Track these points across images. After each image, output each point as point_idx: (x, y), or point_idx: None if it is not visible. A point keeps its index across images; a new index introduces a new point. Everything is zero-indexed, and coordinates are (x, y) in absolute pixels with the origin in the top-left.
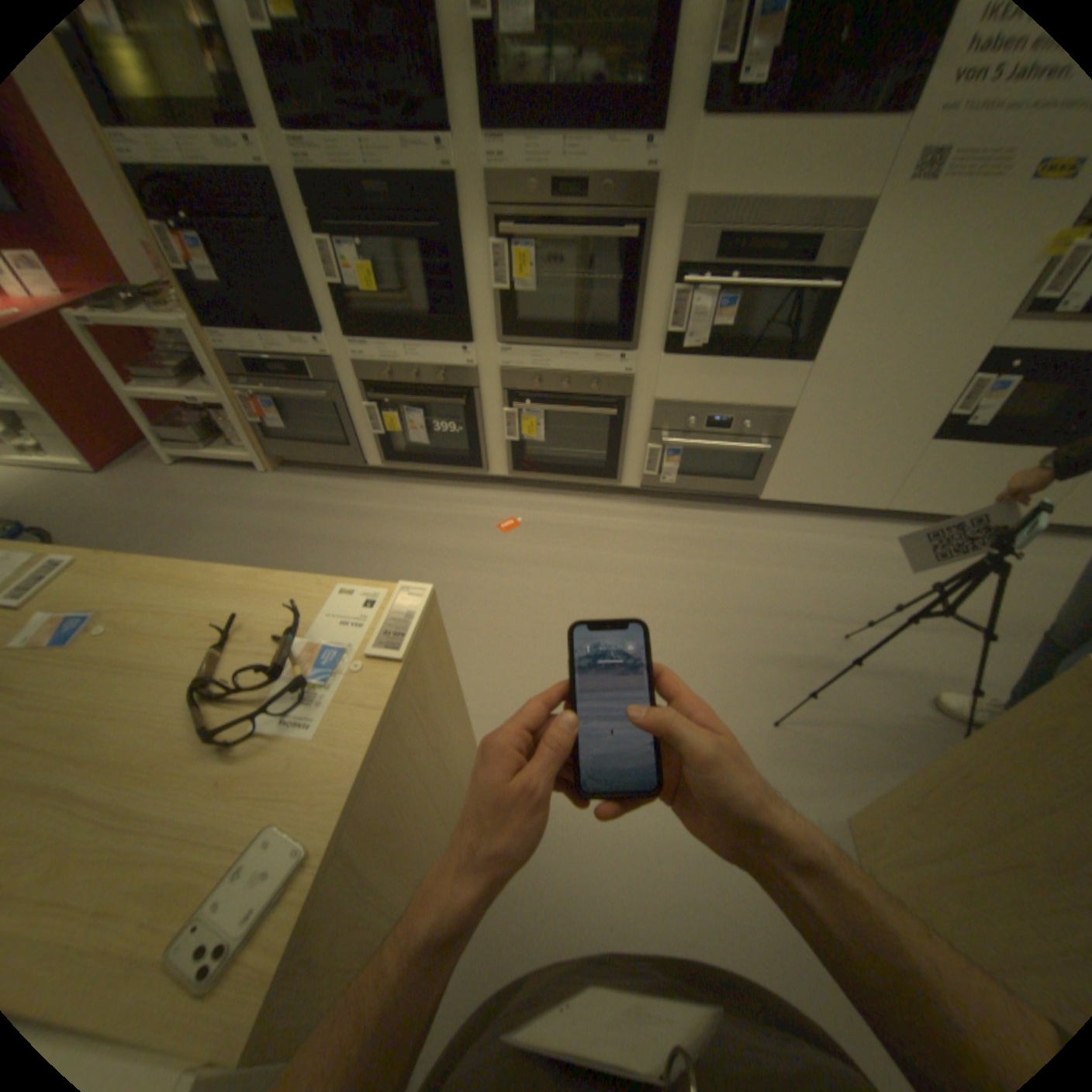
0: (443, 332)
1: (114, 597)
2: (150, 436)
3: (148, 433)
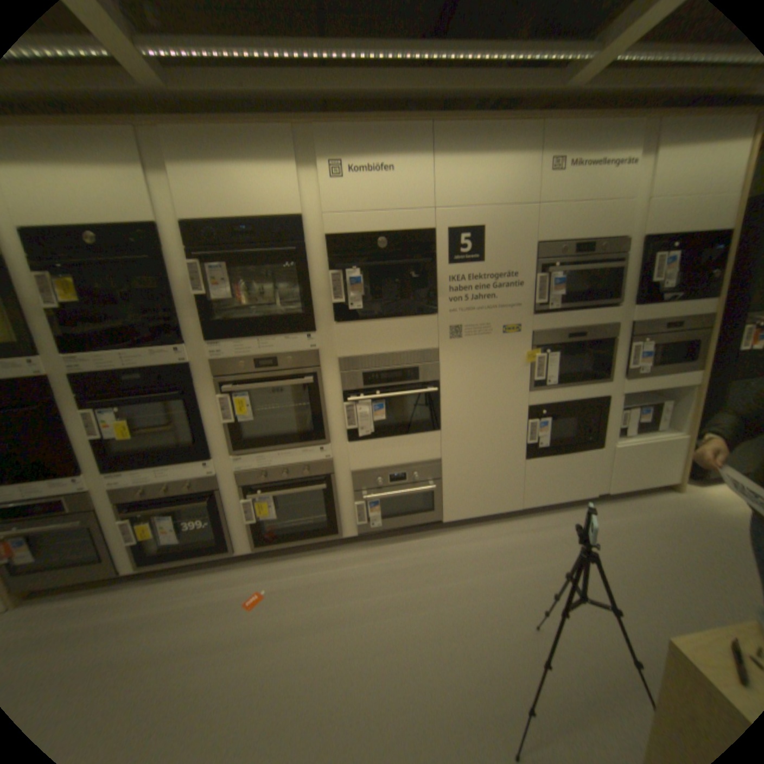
0: (185, 456)
1: None
2: None
3: None
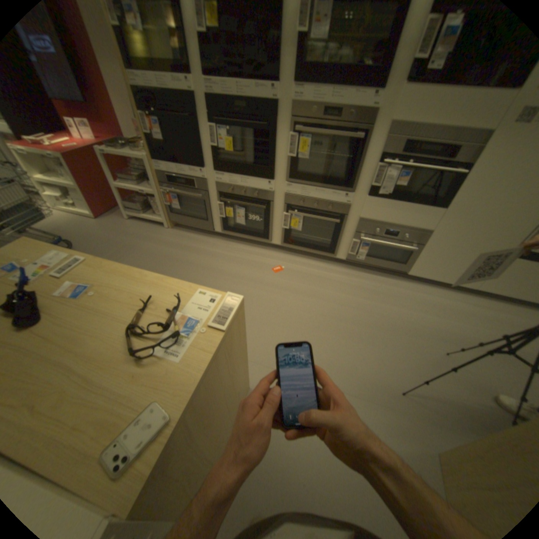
0: (261, 173)
1: (99, 278)
2: (121, 205)
3: (120, 204)
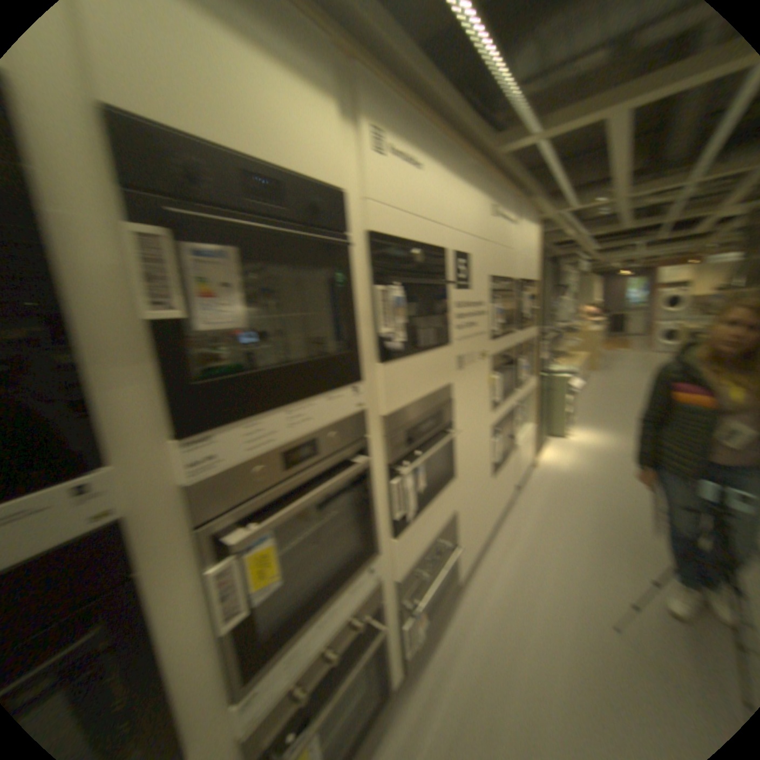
0: None
1: None
2: None
3: None
